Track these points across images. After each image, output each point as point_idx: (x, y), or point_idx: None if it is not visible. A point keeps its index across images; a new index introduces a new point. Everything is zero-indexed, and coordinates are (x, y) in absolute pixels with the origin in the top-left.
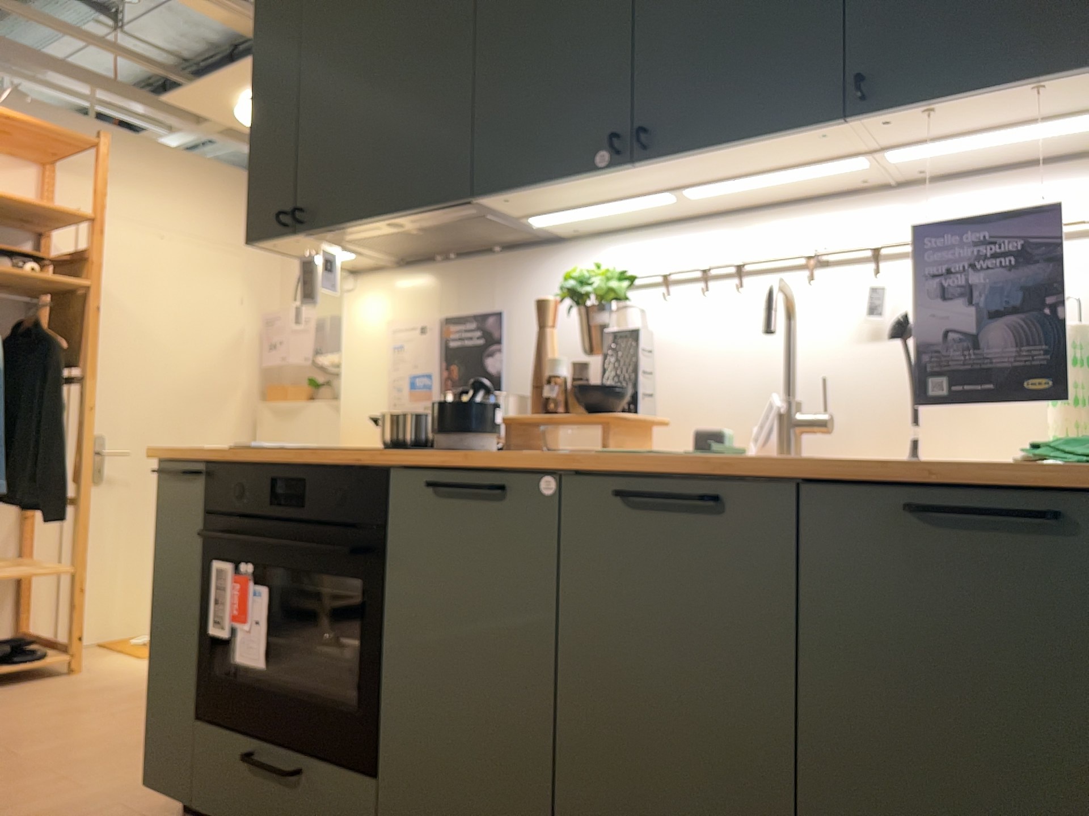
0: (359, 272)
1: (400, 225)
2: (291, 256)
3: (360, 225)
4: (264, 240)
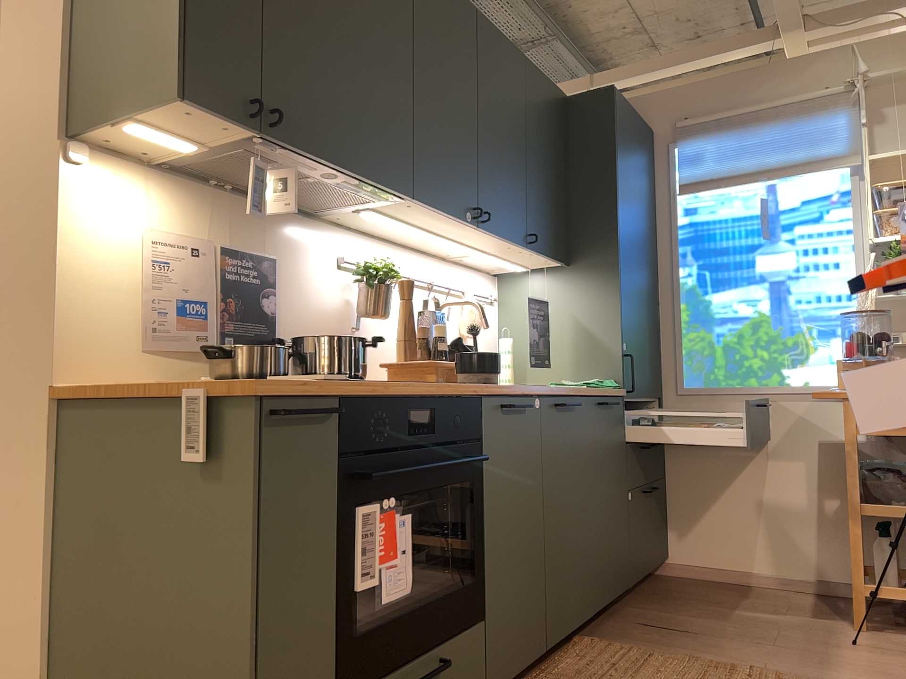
0: (87, 143)
1: (327, 176)
2: (137, 116)
3: (319, 163)
4: (204, 107)
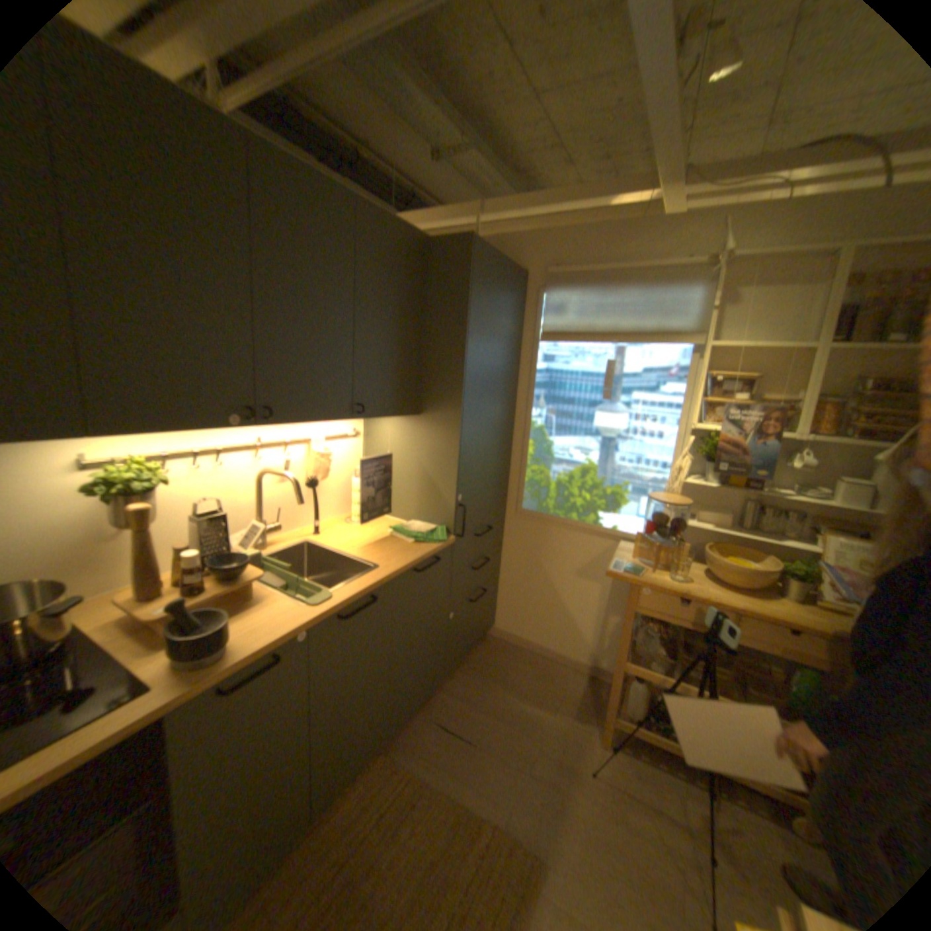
0: None
1: None
2: None
3: None
4: None
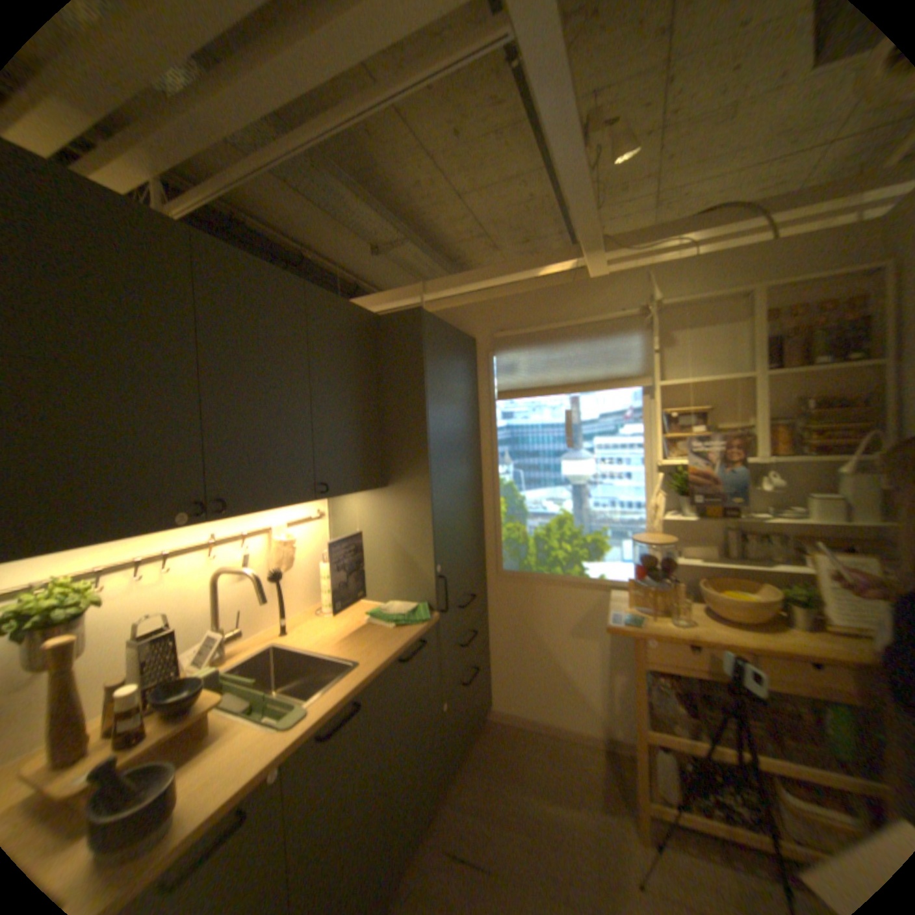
0: None
1: None
2: None
3: None
4: None
